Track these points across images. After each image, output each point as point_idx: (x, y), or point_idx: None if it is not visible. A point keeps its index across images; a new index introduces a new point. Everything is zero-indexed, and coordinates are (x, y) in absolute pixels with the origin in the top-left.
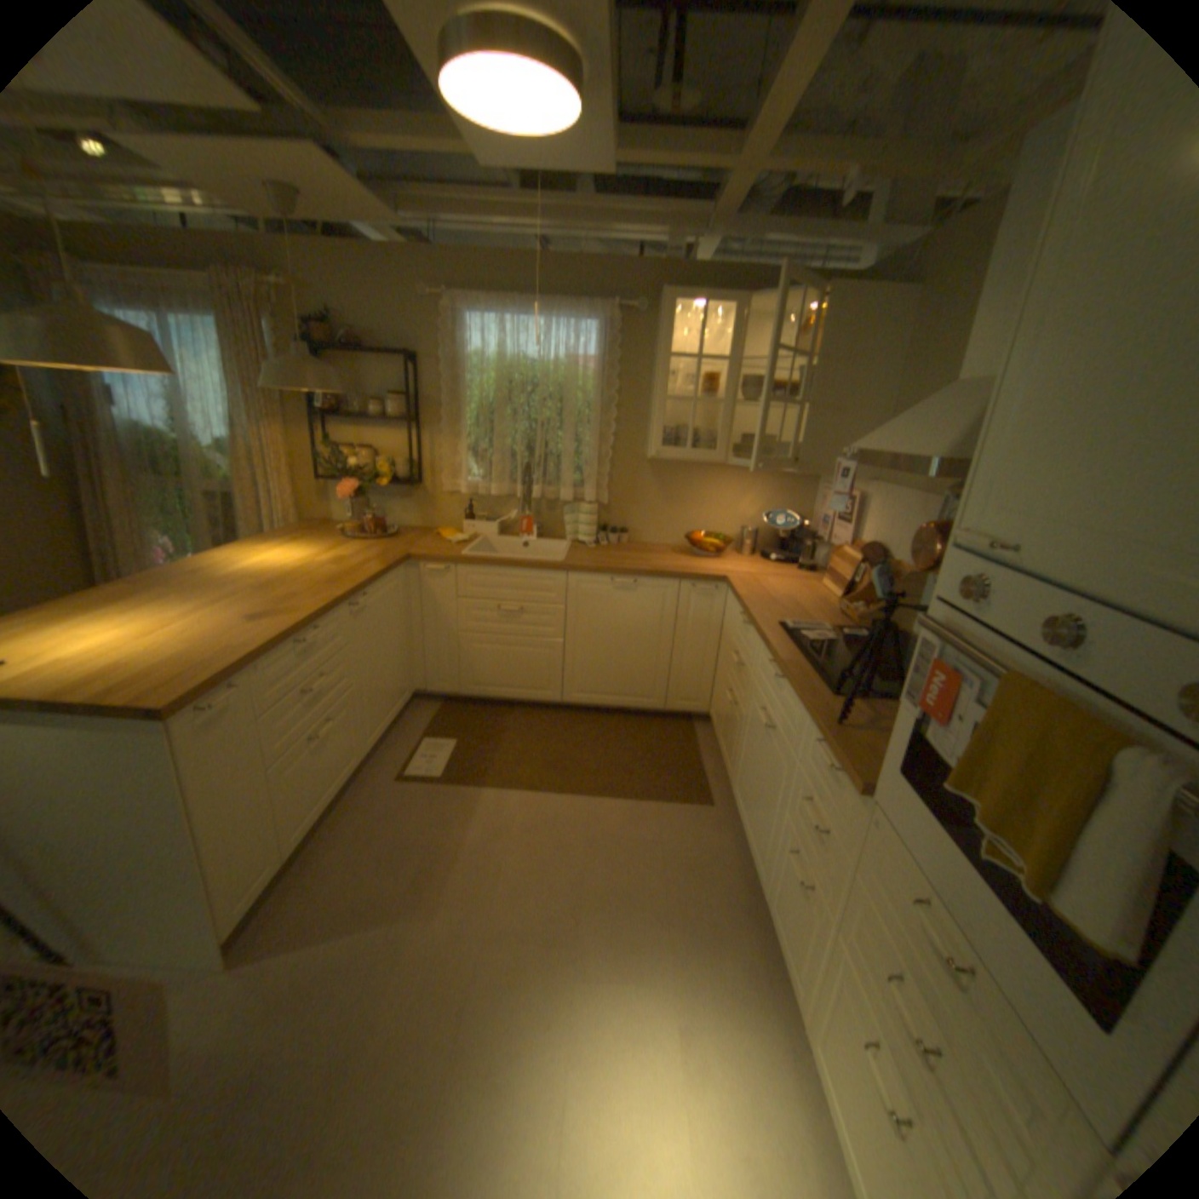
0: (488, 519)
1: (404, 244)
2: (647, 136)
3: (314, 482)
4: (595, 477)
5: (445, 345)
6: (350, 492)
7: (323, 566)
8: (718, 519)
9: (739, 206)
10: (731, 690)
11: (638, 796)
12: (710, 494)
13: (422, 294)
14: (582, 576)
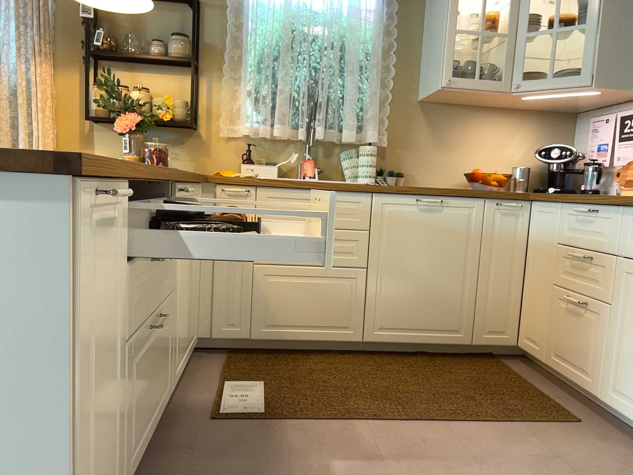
0: (267, 162)
1: None
2: None
3: (80, 128)
4: (374, 119)
5: None
6: (132, 124)
7: None
8: (488, 161)
9: None
10: (569, 295)
11: (497, 419)
12: (480, 137)
13: None
14: (388, 196)
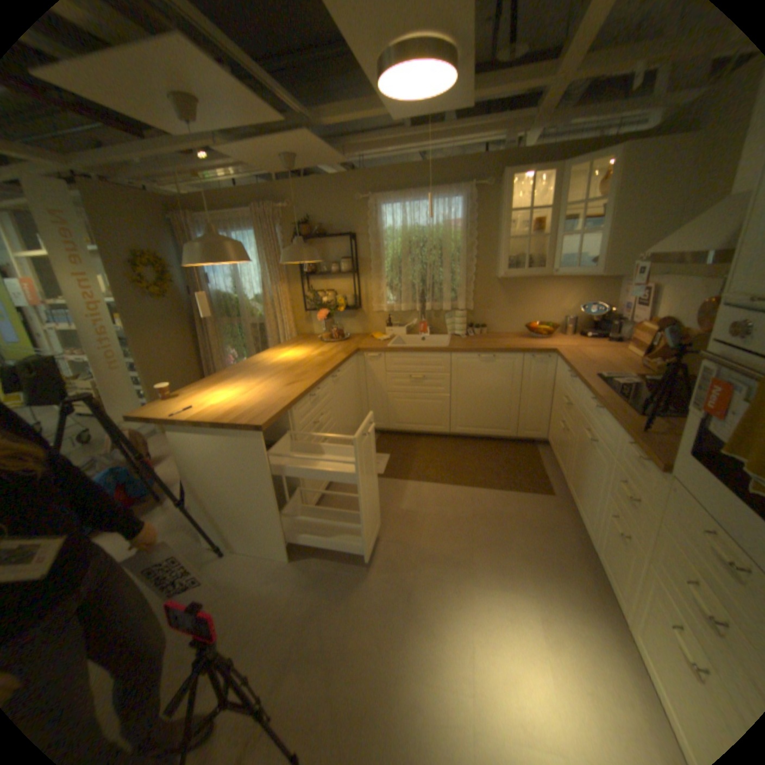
0: (399, 326)
1: (345, 172)
2: (492, 78)
3: (303, 313)
4: (463, 294)
5: (370, 226)
6: (323, 317)
7: (315, 358)
8: (547, 313)
9: (554, 106)
10: (563, 421)
11: (503, 488)
12: (541, 297)
13: (356, 199)
14: (459, 355)
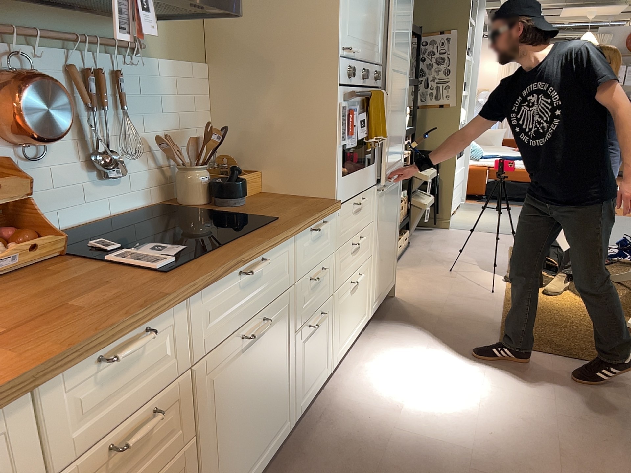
0: None
1: None
2: None
3: None
4: None
5: None
6: None
7: None
8: None
9: None
10: None
11: None
12: None
13: None
14: None
